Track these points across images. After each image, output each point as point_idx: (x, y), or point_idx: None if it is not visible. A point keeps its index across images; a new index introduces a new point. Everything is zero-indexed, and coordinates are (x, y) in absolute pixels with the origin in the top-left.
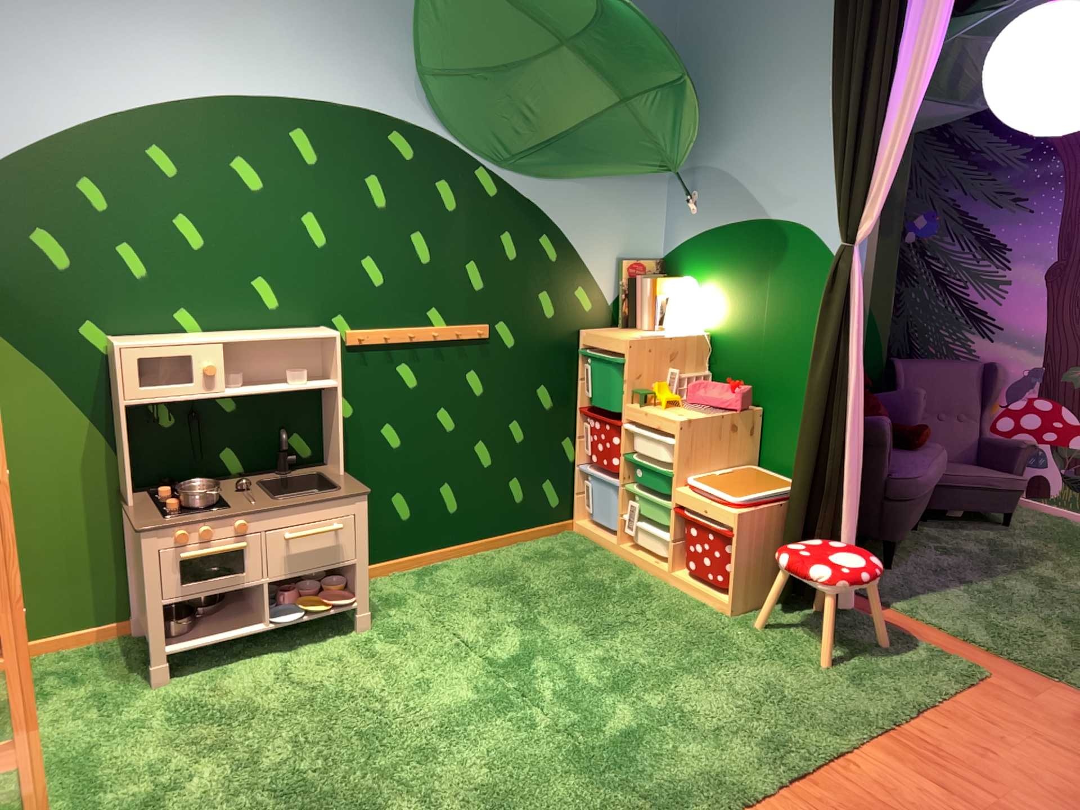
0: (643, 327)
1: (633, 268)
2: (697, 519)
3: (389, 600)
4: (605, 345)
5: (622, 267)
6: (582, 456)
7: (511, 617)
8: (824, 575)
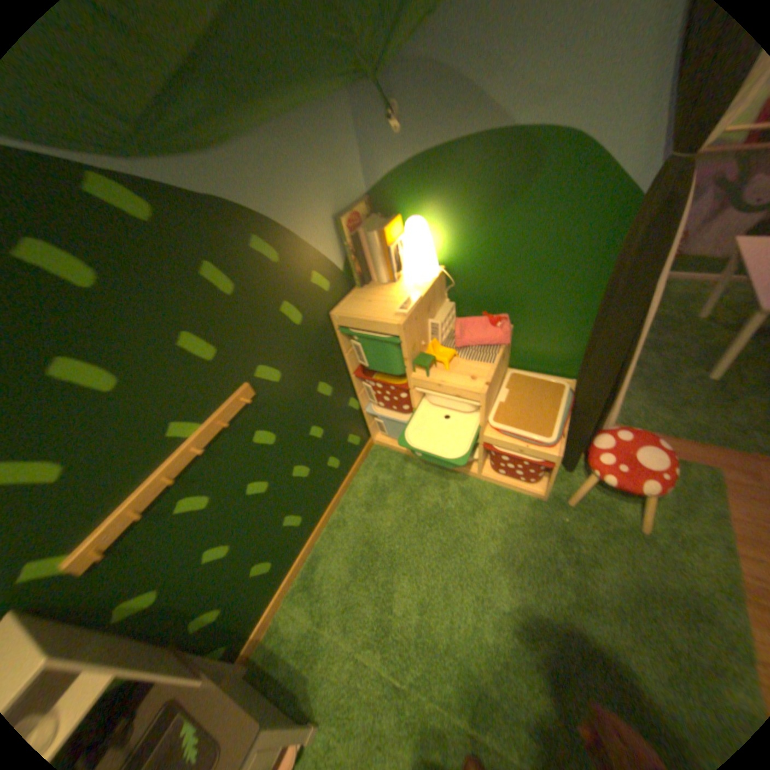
0: (381, 282)
1: (351, 223)
2: (507, 451)
3: (303, 649)
4: (367, 327)
5: (341, 227)
6: (365, 402)
7: (411, 608)
8: (657, 491)
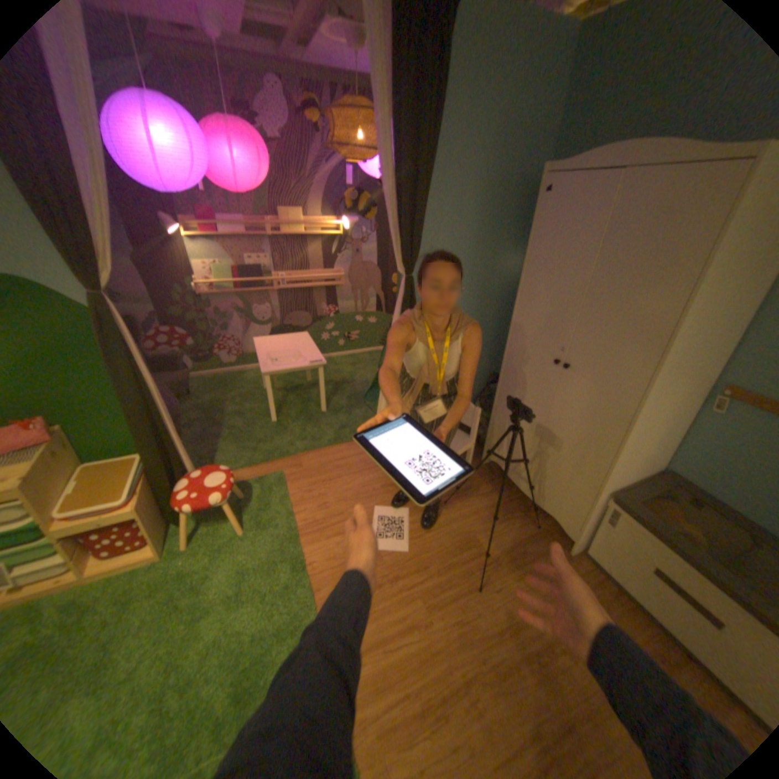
0: None
1: None
2: (89, 534)
3: None
4: None
5: None
6: None
7: None
8: (218, 498)
